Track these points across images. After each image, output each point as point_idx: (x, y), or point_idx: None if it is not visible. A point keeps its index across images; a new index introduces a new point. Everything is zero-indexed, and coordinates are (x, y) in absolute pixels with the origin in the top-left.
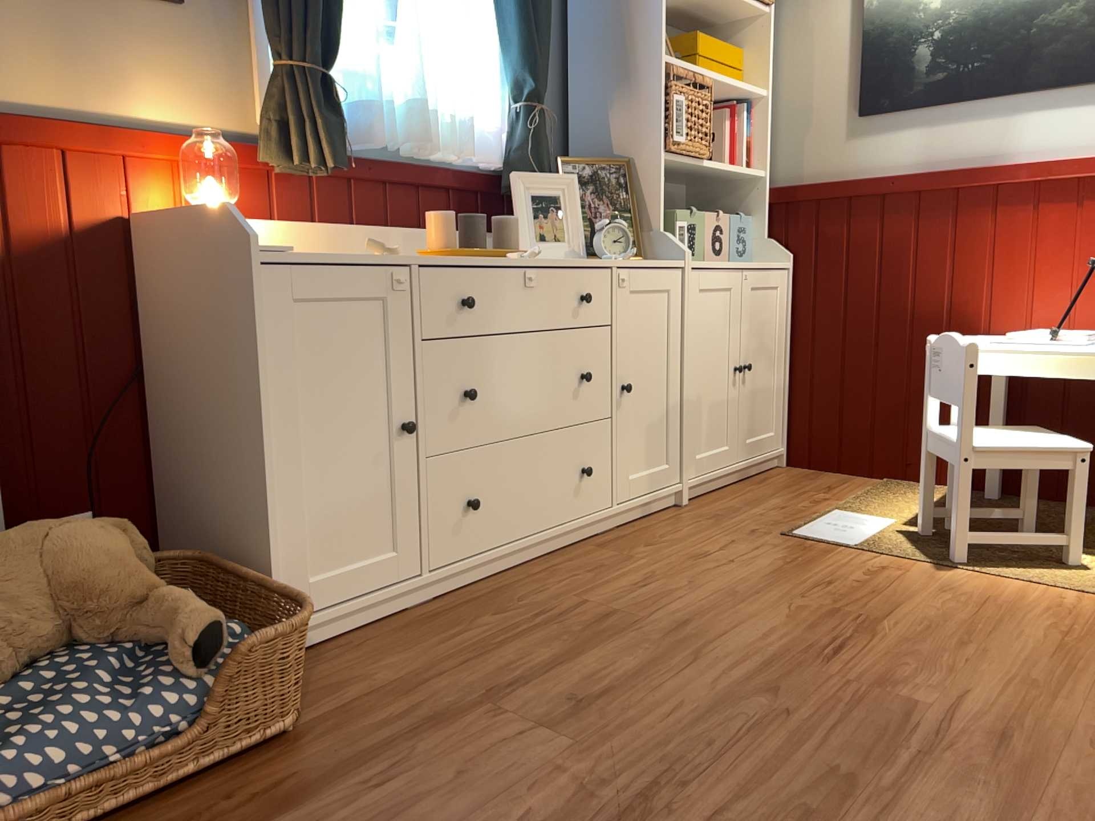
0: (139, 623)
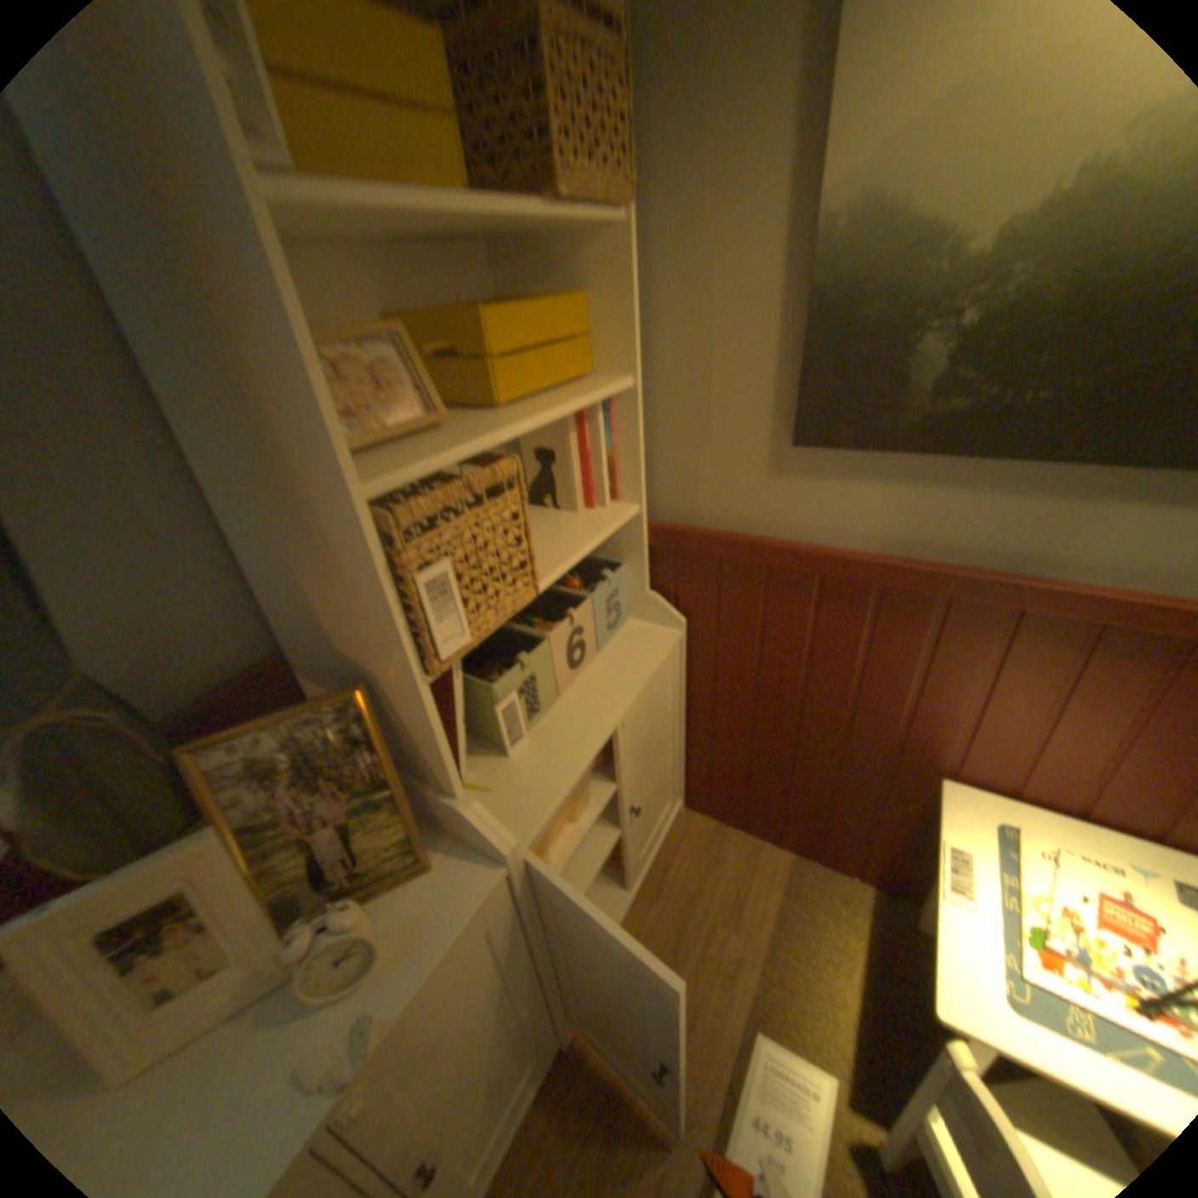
0: None
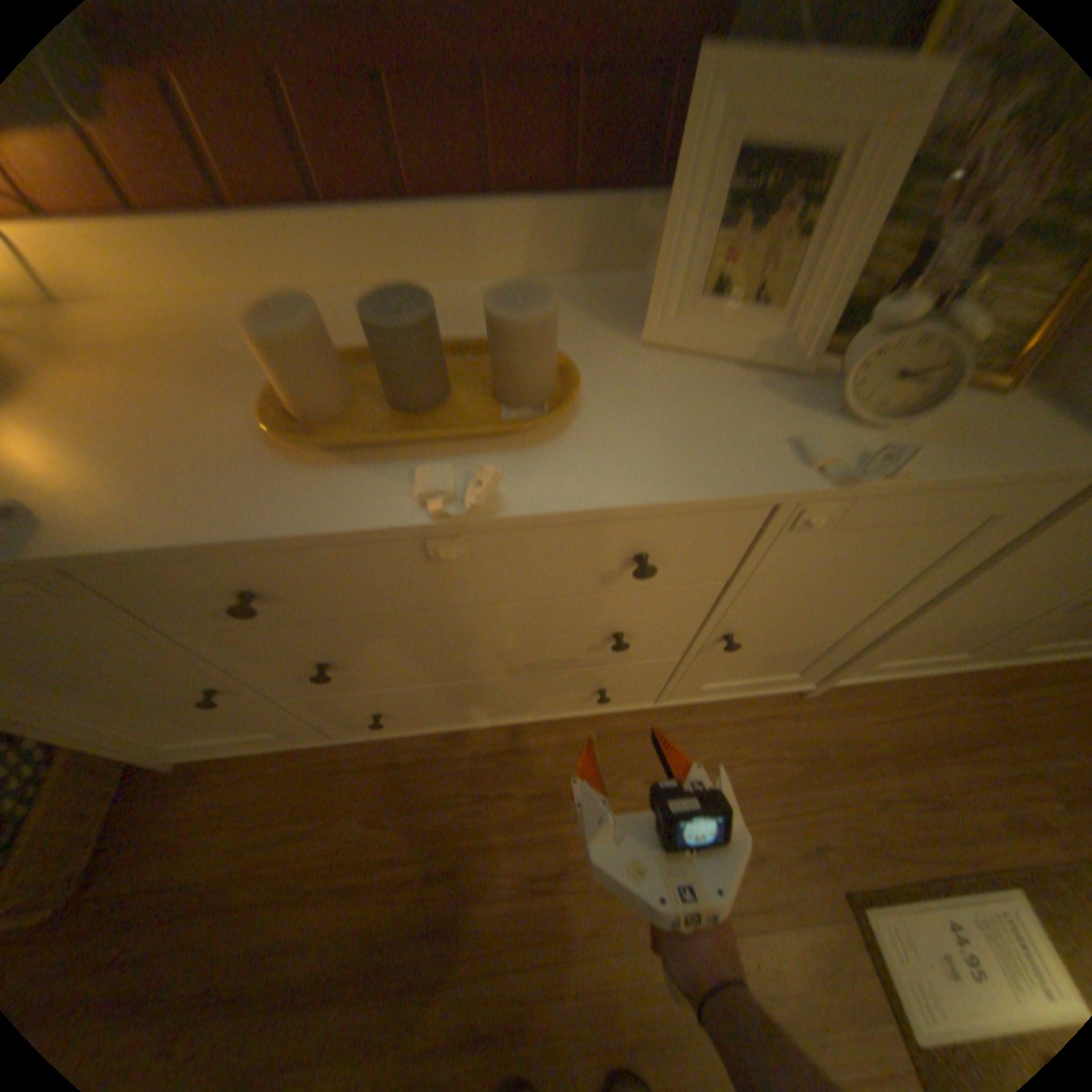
0: None
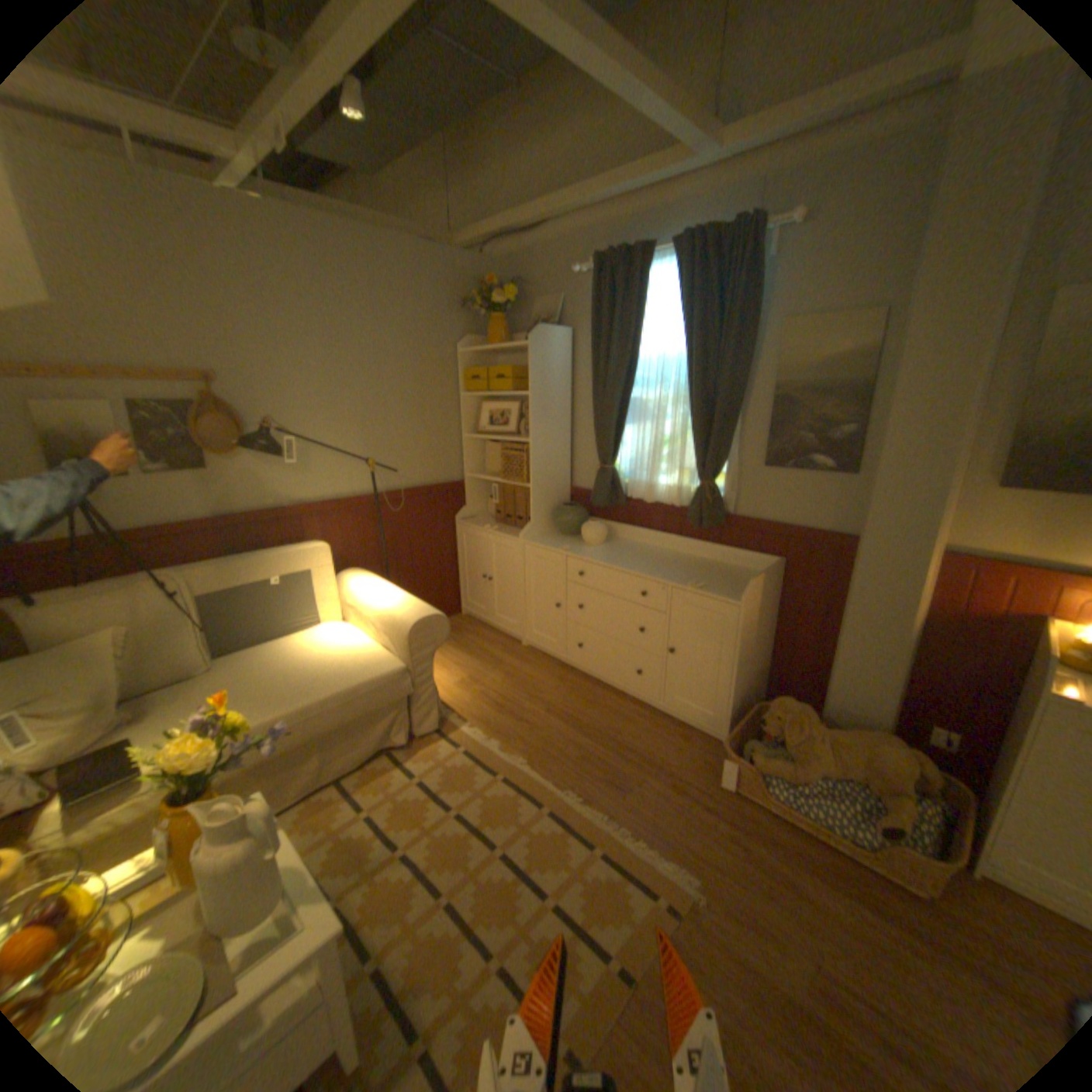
0: (893, 803)
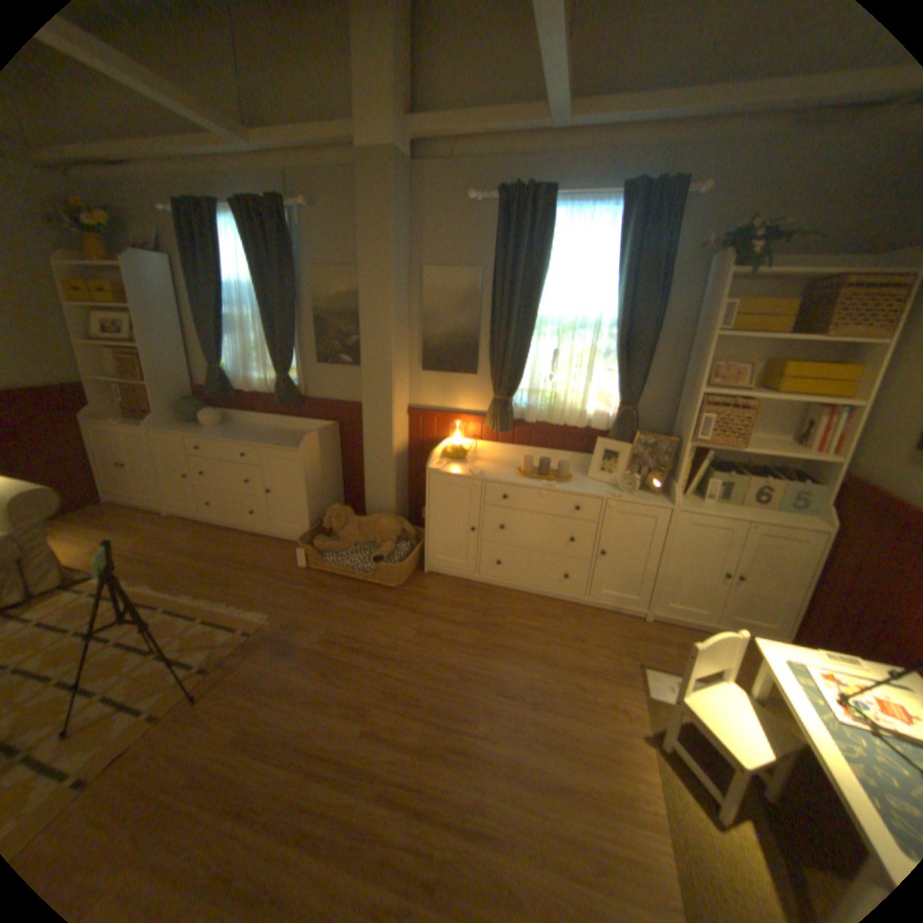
0: (384, 547)
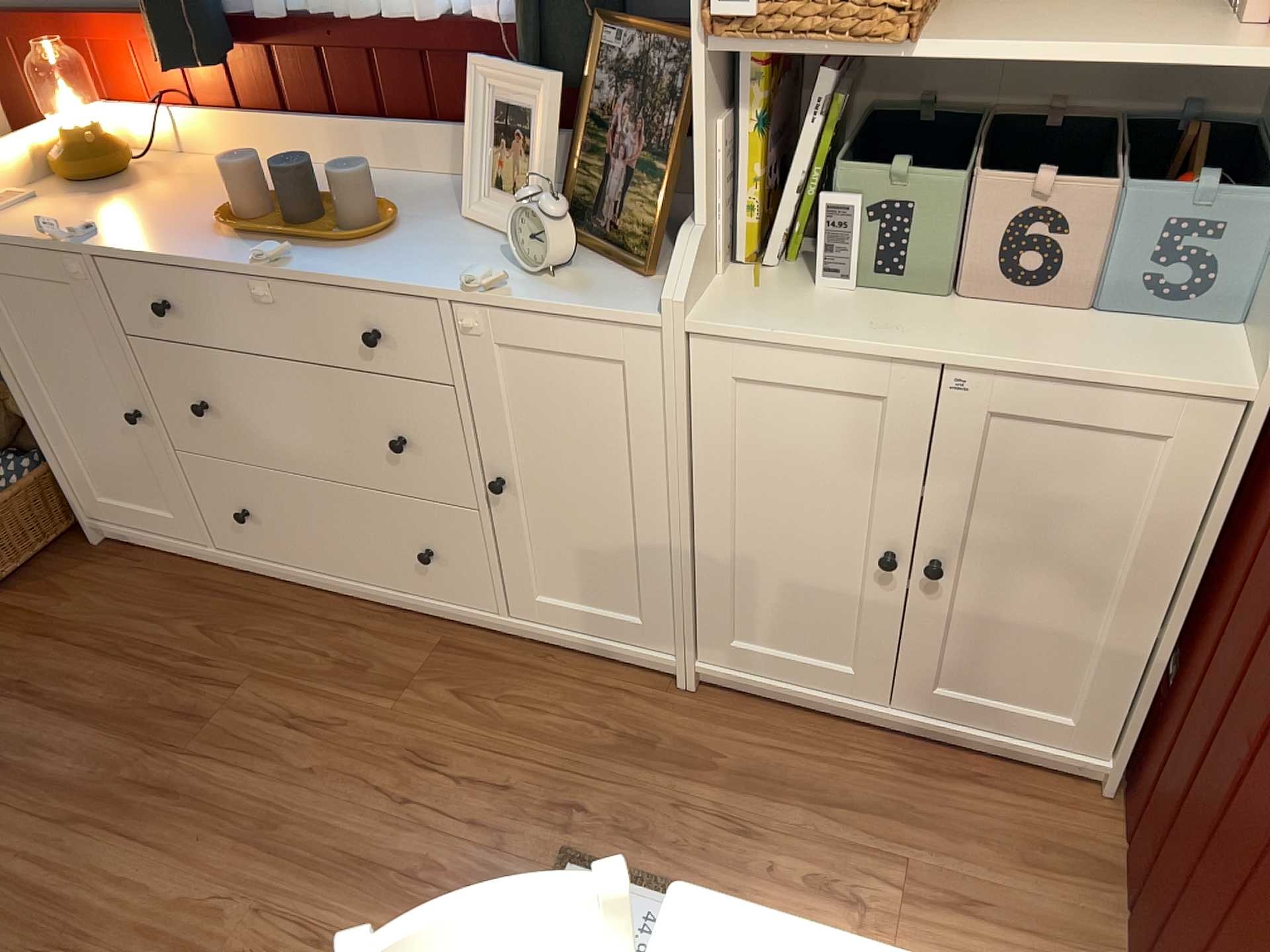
0: None
